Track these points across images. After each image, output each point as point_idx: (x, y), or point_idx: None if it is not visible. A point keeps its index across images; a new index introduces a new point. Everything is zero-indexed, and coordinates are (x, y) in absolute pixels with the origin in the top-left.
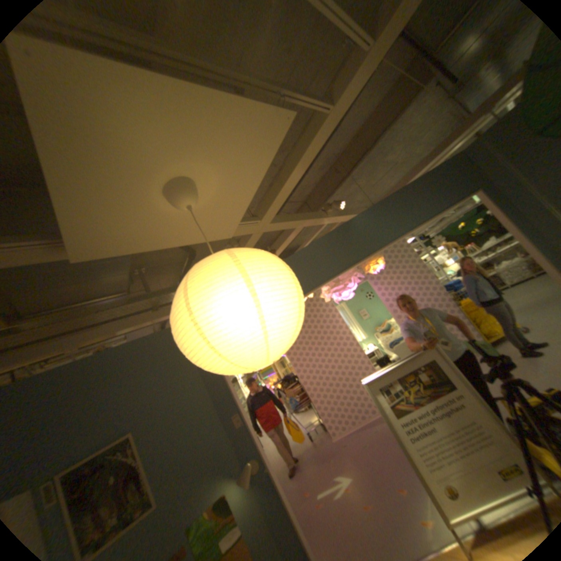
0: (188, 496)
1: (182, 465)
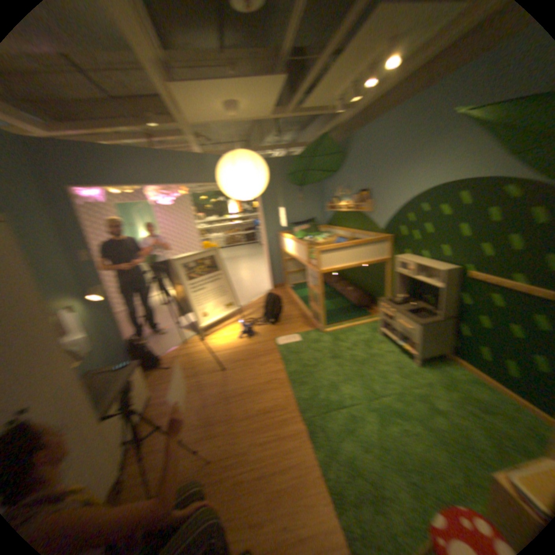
0: (51, 297)
1: (44, 273)
